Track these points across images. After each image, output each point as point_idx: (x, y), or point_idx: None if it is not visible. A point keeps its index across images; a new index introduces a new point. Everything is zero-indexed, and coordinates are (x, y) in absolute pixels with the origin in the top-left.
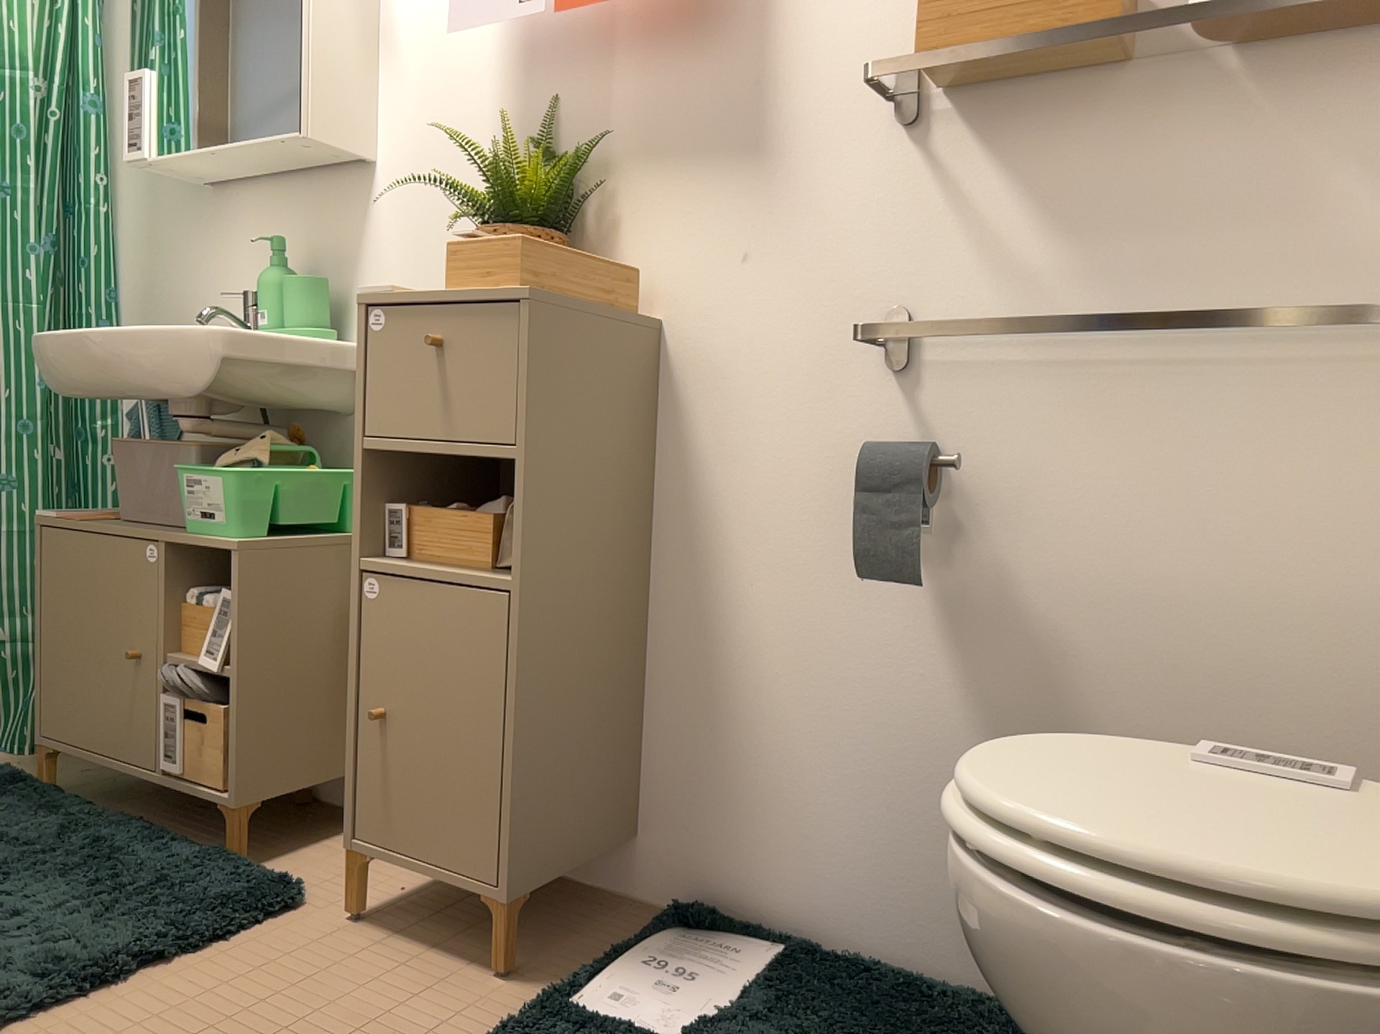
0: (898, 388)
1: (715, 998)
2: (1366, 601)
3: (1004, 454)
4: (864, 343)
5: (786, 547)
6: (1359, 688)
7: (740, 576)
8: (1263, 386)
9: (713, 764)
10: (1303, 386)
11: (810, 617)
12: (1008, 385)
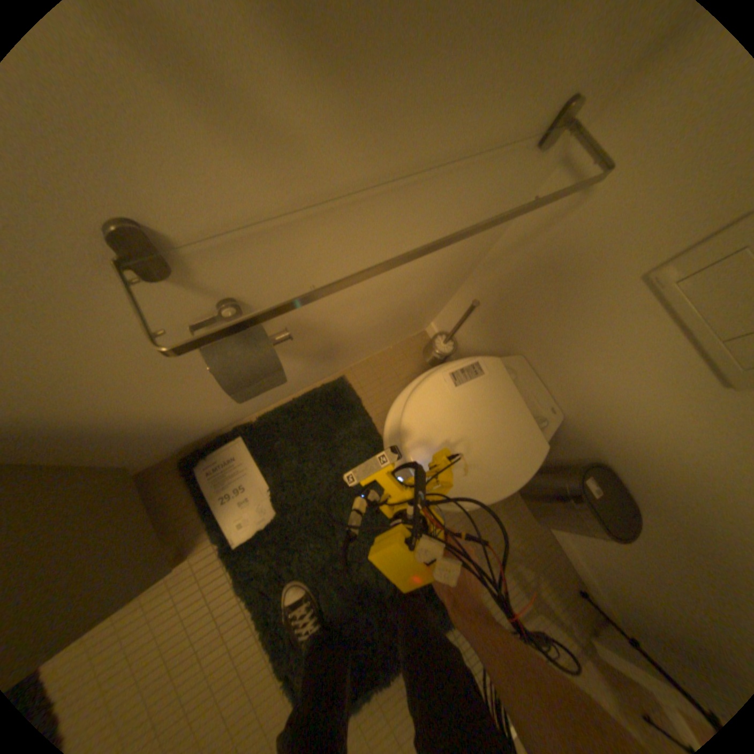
0: (171, 282)
1: (263, 490)
2: (453, 254)
3: (291, 278)
4: (88, 266)
5: (129, 391)
6: (438, 277)
7: (99, 416)
8: (458, 182)
9: (154, 441)
10: (478, 175)
11: (178, 393)
12: (288, 239)
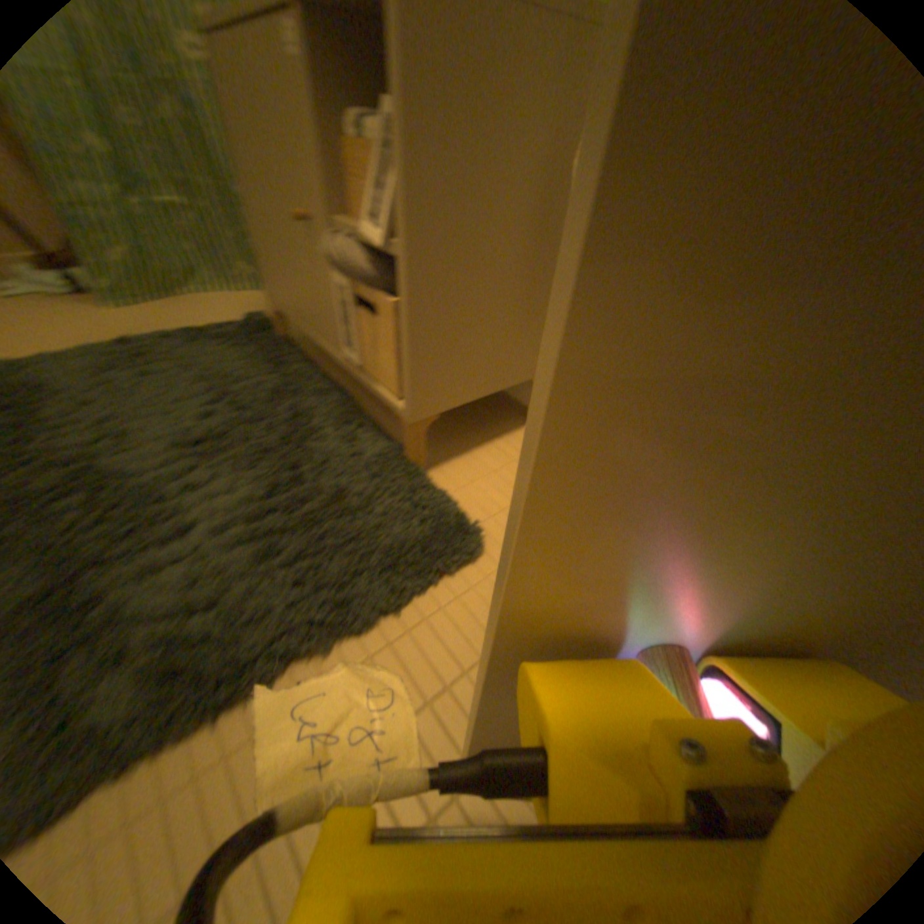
0: None
1: None
2: None
3: None
4: None
5: None
6: None
7: None
8: None
9: None
10: None
11: None
12: None
